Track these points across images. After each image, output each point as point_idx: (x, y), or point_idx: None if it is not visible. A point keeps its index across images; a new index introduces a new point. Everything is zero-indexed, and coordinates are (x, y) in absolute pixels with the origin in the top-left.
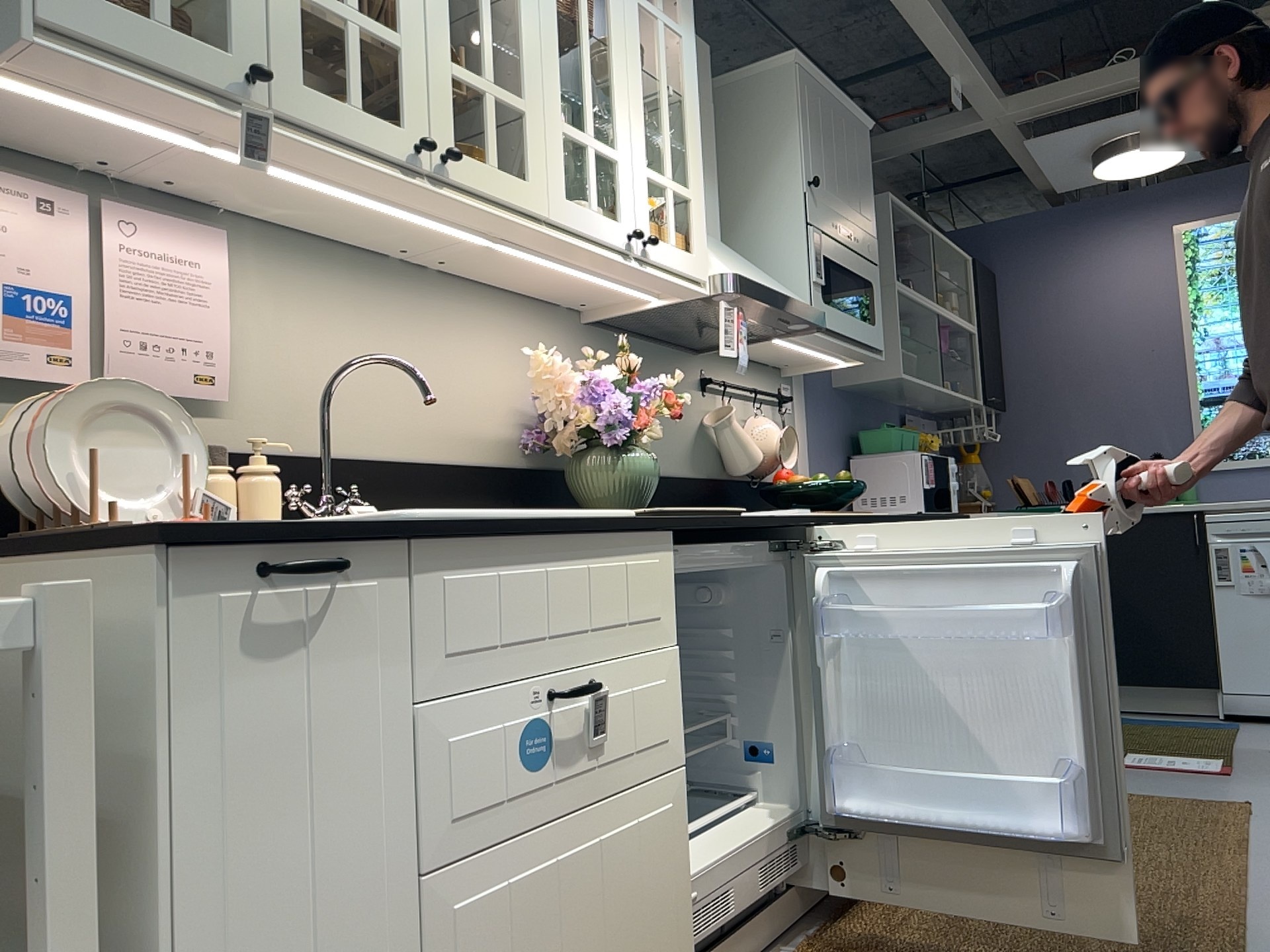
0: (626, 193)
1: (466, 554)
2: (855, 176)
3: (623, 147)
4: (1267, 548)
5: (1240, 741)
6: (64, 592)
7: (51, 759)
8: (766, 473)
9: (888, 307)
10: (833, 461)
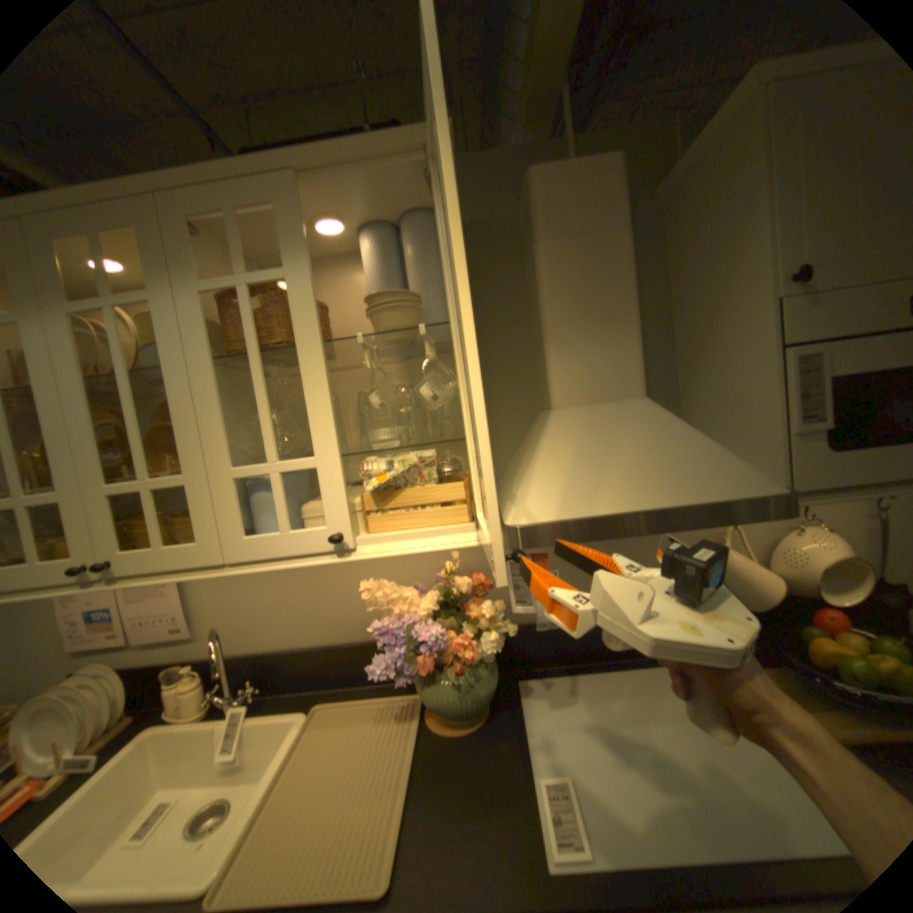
0: (329, 493)
1: None
2: None
3: (321, 448)
4: None
5: None
6: None
7: None
8: (809, 597)
9: None
10: None
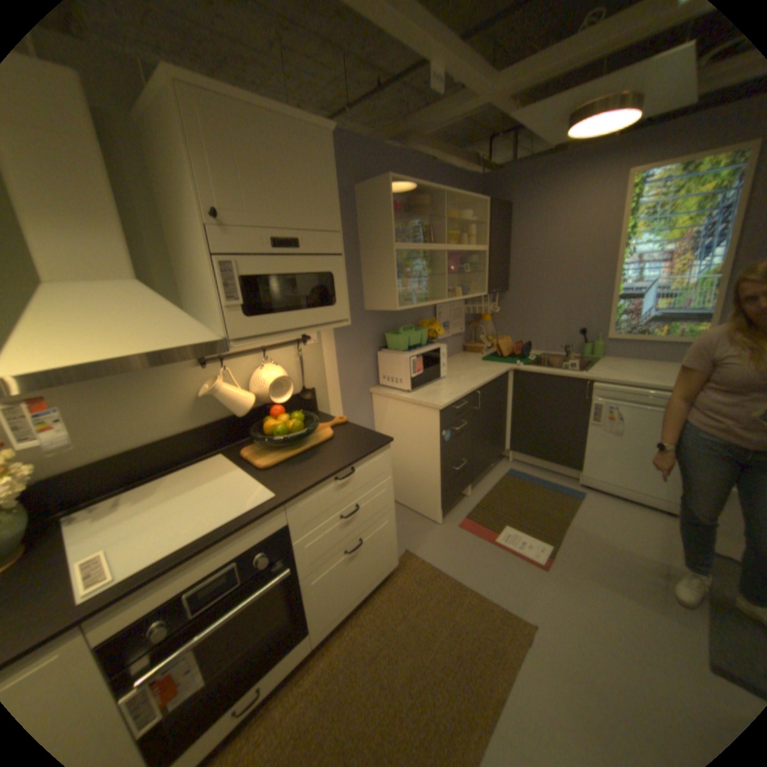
0: None
1: None
2: (301, 182)
3: None
4: (627, 410)
5: (575, 521)
6: None
7: None
8: (270, 402)
9: (389, 261)
10: (361, 357)
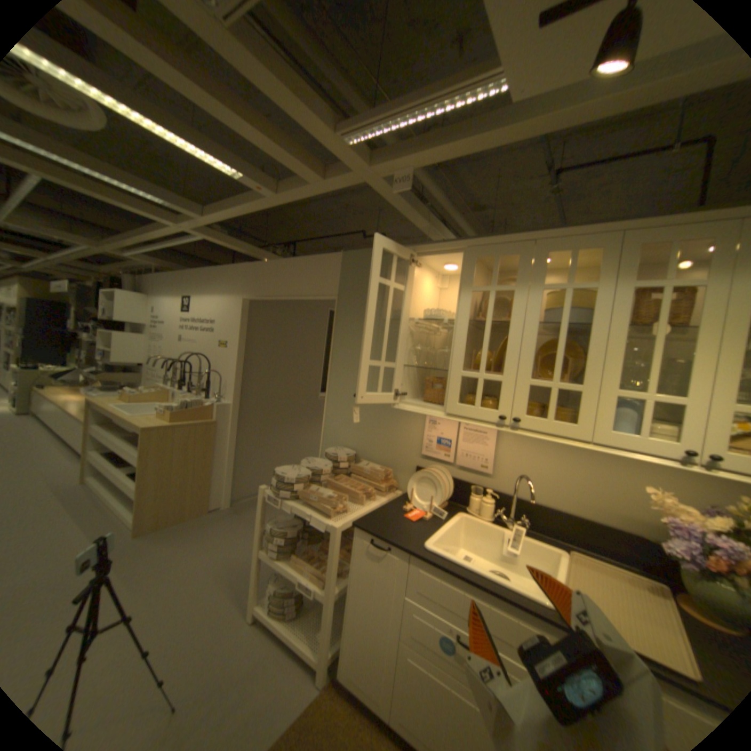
0: (693, 424)
1: (431, 569)
2: None
3: (697, 394)
4: None
5: None
6: (339, 528)
7: (331, 554)
8: None
9: None
10: None
